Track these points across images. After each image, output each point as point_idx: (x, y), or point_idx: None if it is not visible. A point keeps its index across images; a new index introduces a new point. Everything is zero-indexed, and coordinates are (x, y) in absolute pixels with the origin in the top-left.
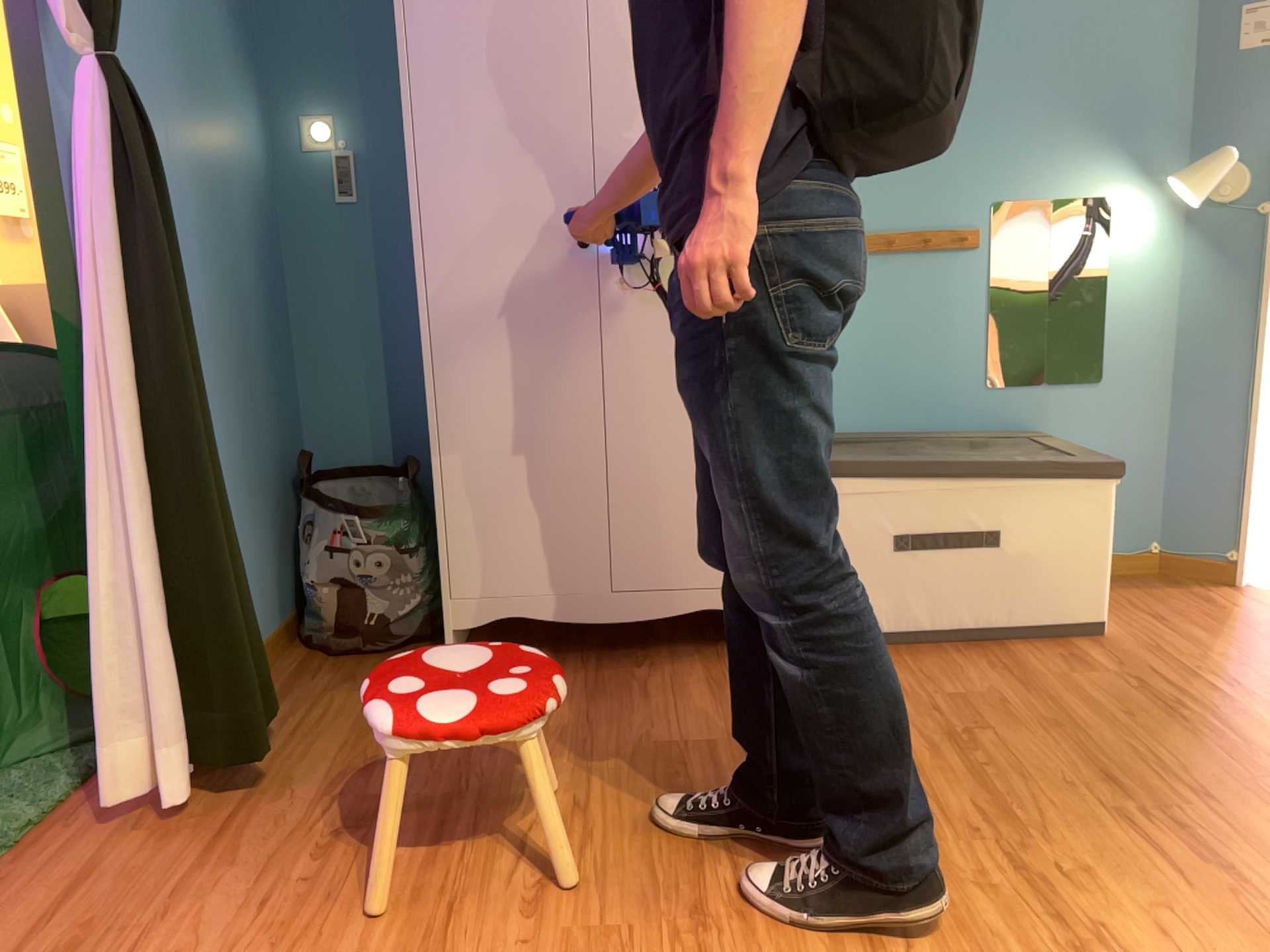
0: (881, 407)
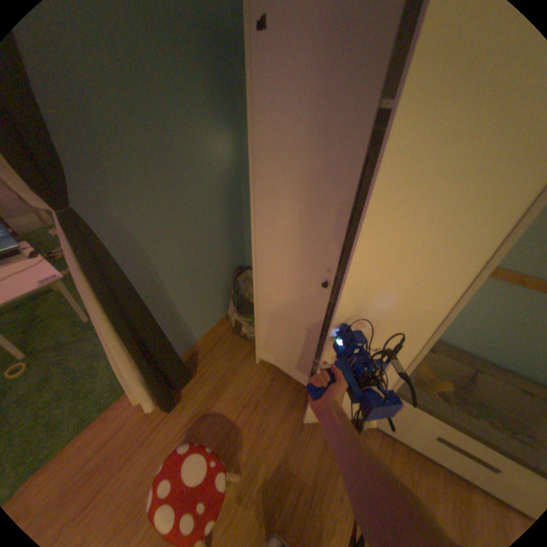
0: (485, 347)
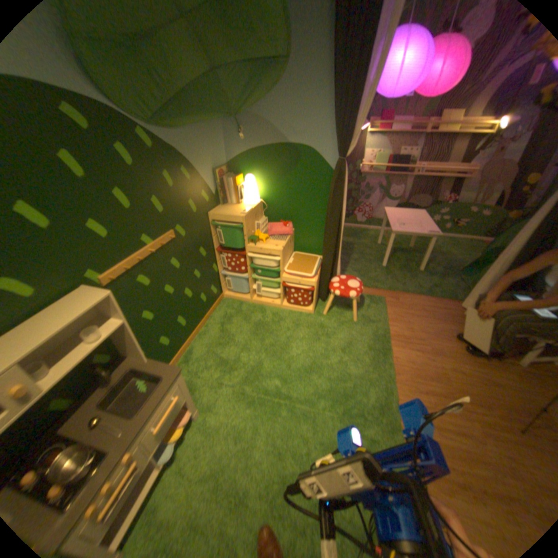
0: None
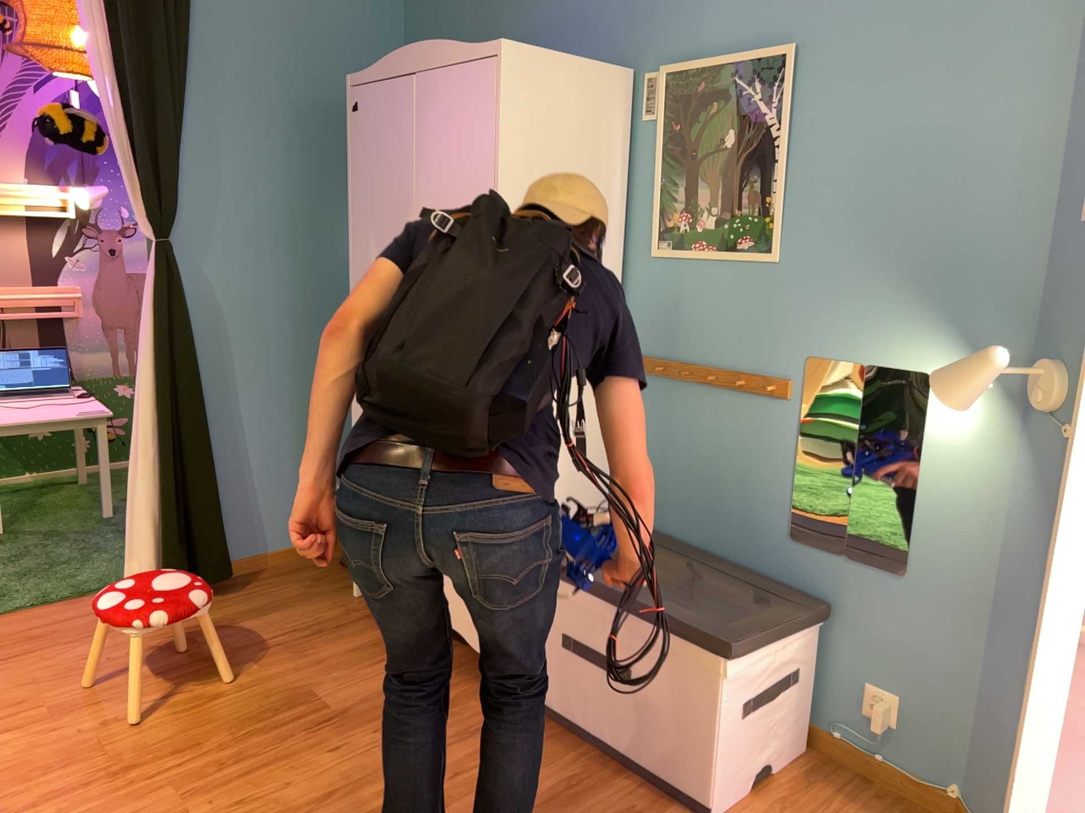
0: (700, 524)
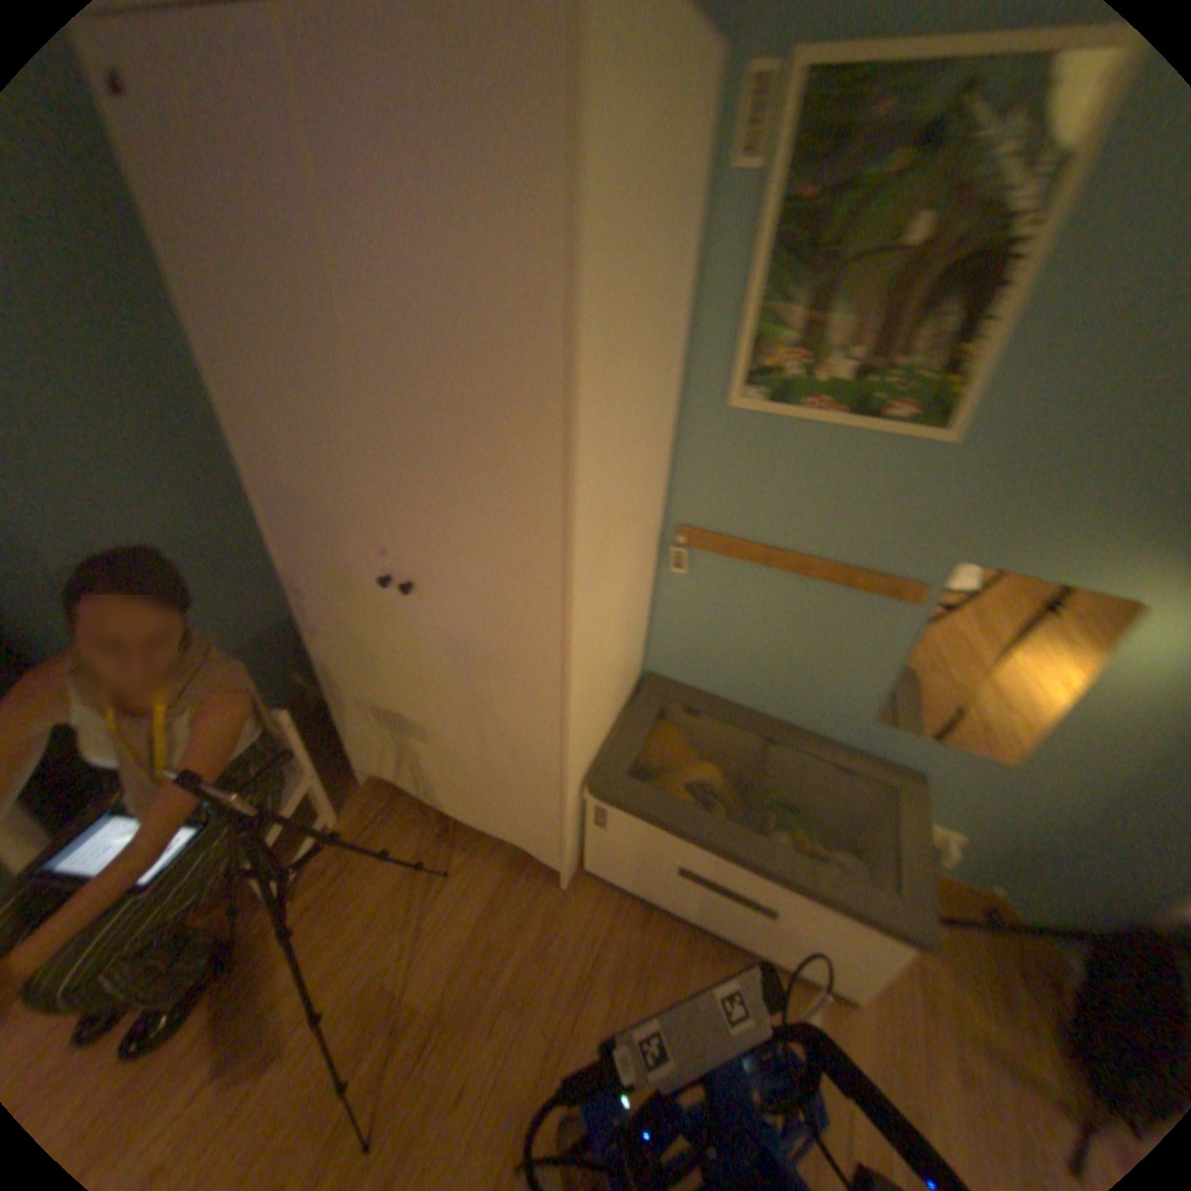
0: (763, 697)
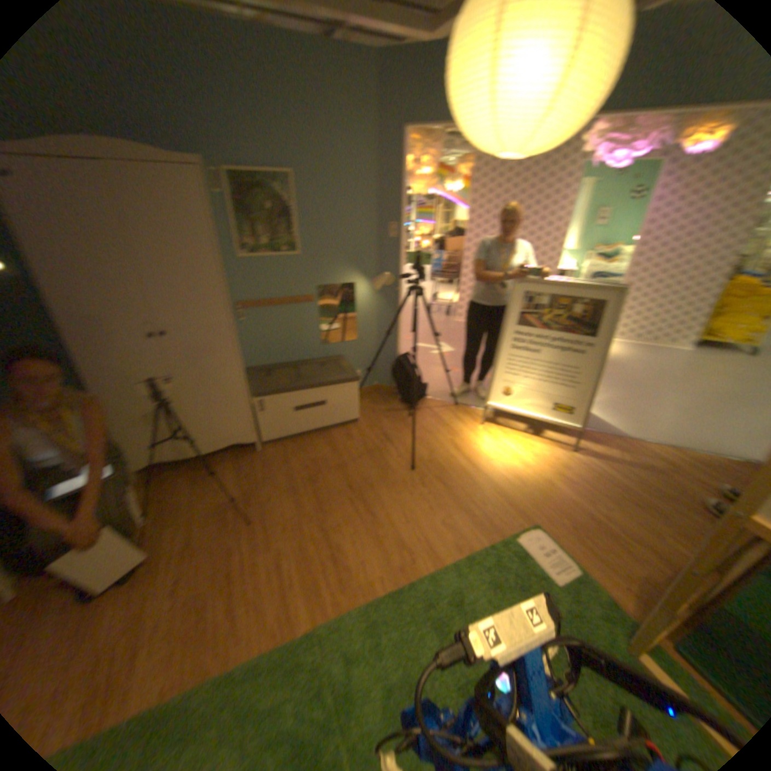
0: (290, 355)
